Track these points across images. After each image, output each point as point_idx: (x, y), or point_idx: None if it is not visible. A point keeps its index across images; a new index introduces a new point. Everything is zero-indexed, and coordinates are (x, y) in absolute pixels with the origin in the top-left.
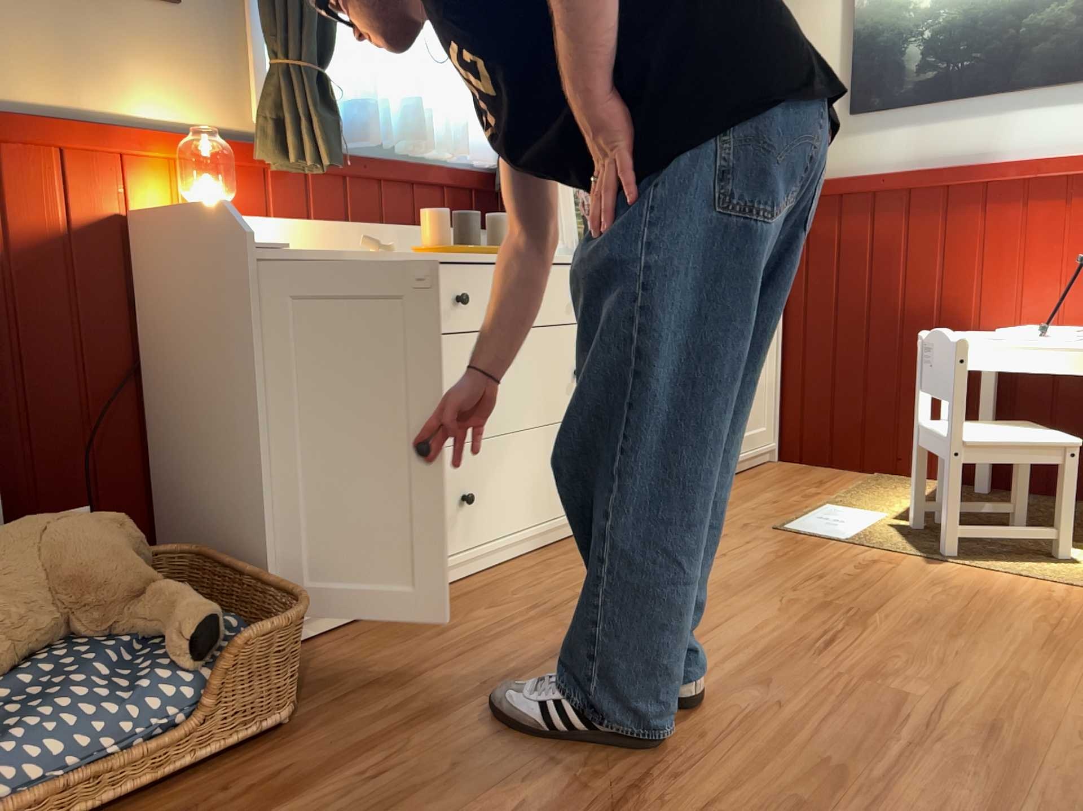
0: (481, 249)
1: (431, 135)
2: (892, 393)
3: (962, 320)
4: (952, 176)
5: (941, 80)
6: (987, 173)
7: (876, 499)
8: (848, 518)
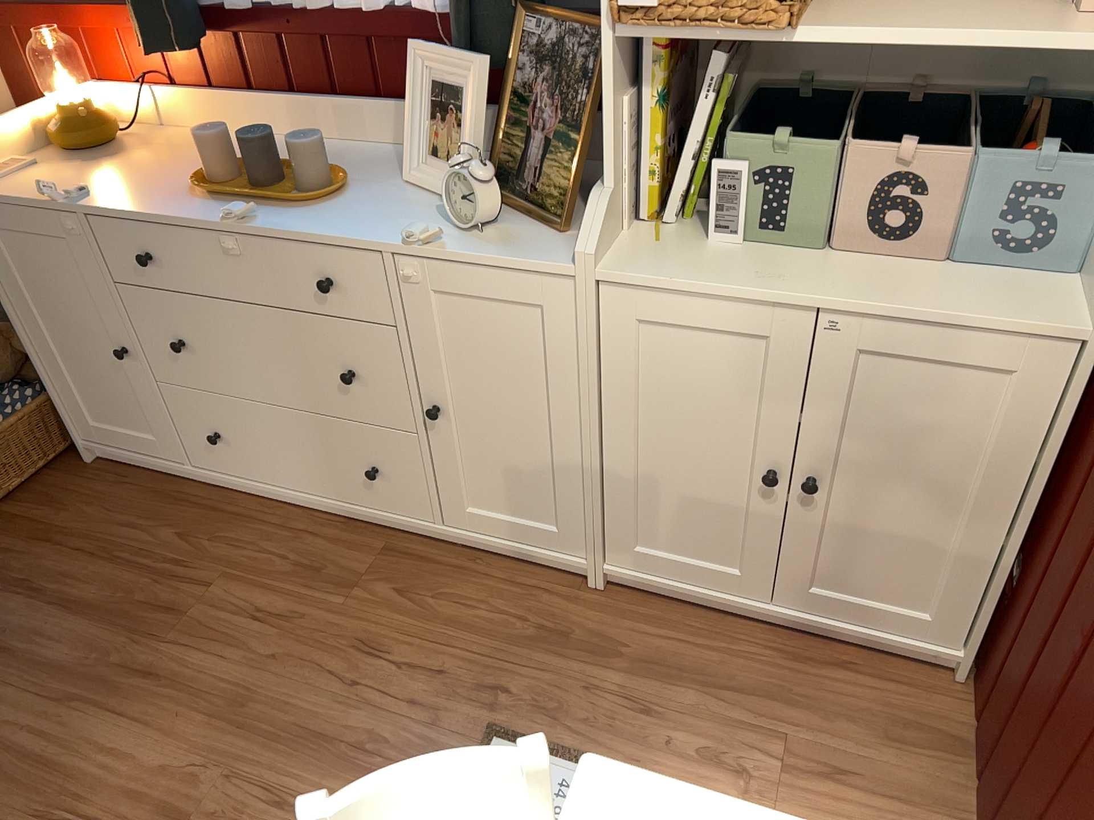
0: (227, 192)
1: None
2: (1045, 815)
3: None
4: None
5: None
6: None
7: None
8: None
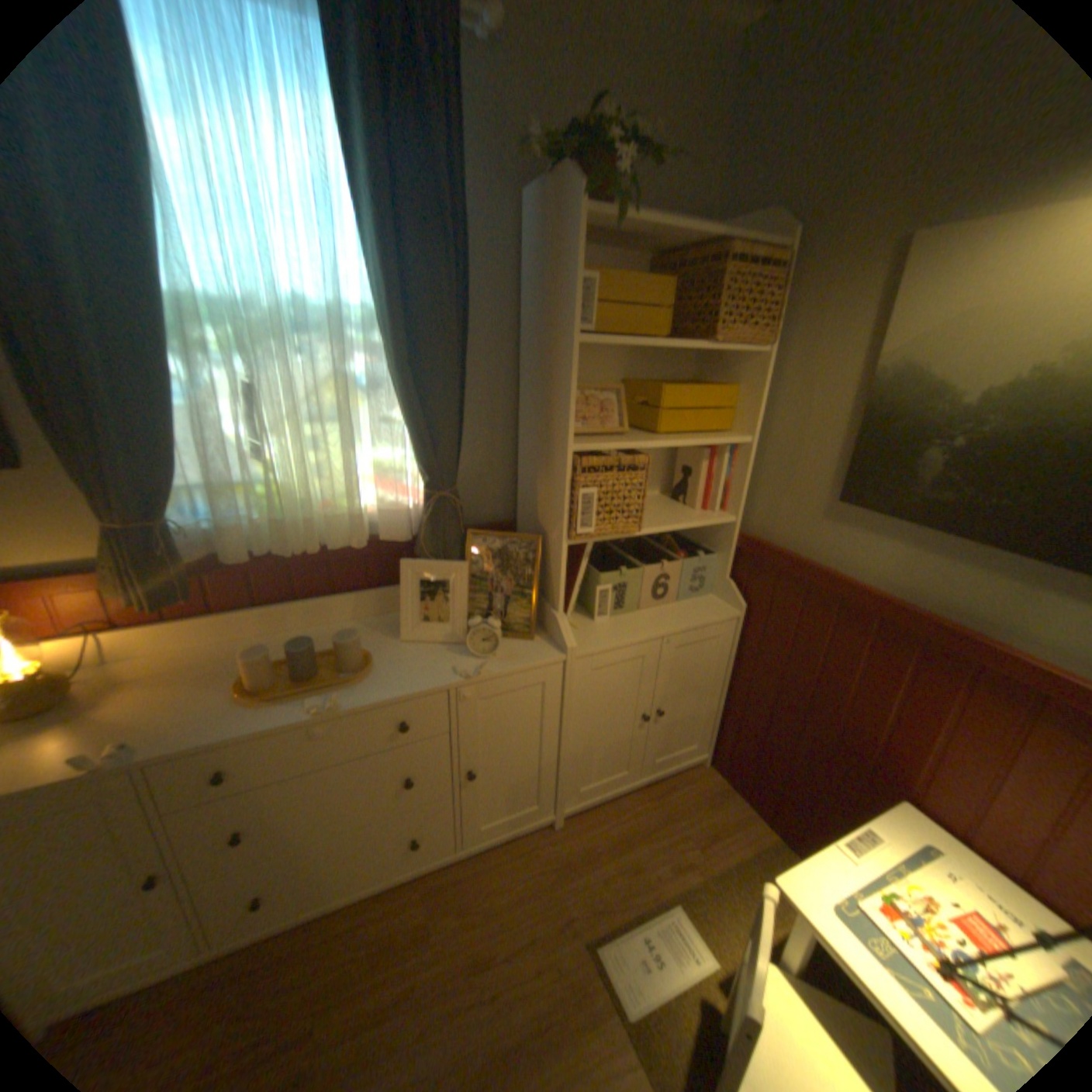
0: (289, 695)
1: (334, 524)
2: (814, 795)
3: (907, 787)
4: (941, 636)
5: (967, 510)
6: (992, 659)
7: (738, 918)
8: (675, 960)
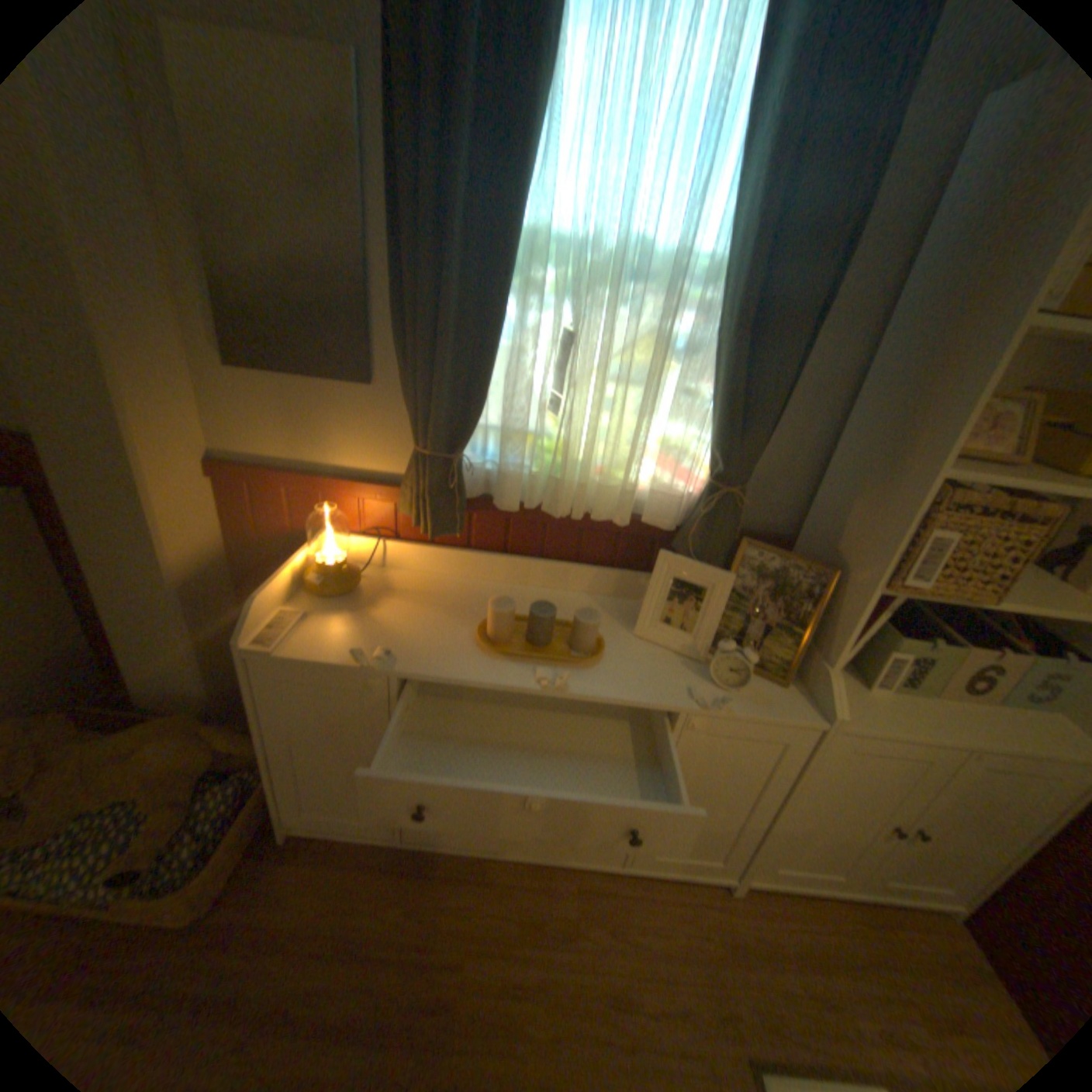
0: (524, 658)
1: (602, 495)
2: None
3: None
4: None
5: None
6: None
7: None
8: None
